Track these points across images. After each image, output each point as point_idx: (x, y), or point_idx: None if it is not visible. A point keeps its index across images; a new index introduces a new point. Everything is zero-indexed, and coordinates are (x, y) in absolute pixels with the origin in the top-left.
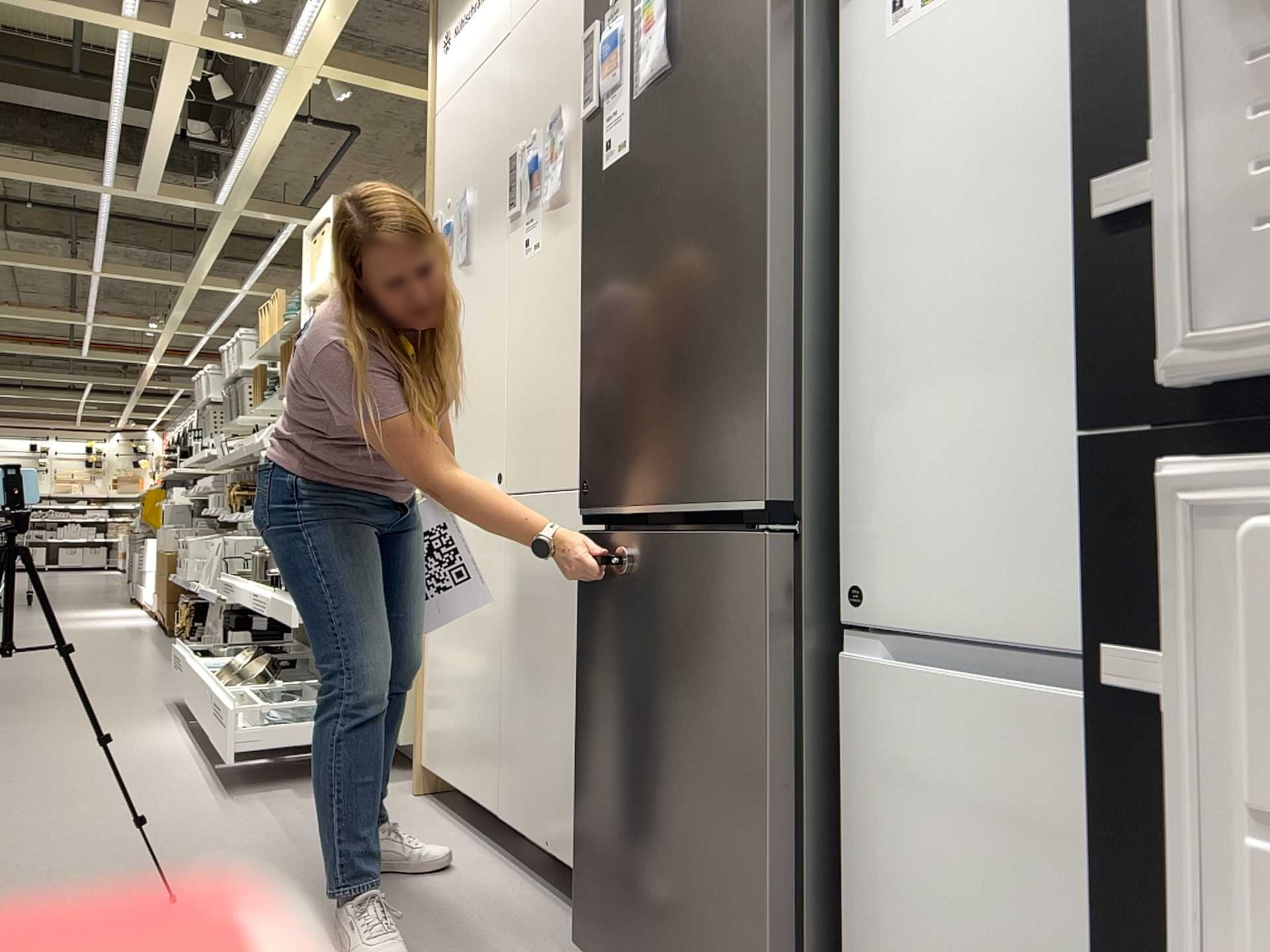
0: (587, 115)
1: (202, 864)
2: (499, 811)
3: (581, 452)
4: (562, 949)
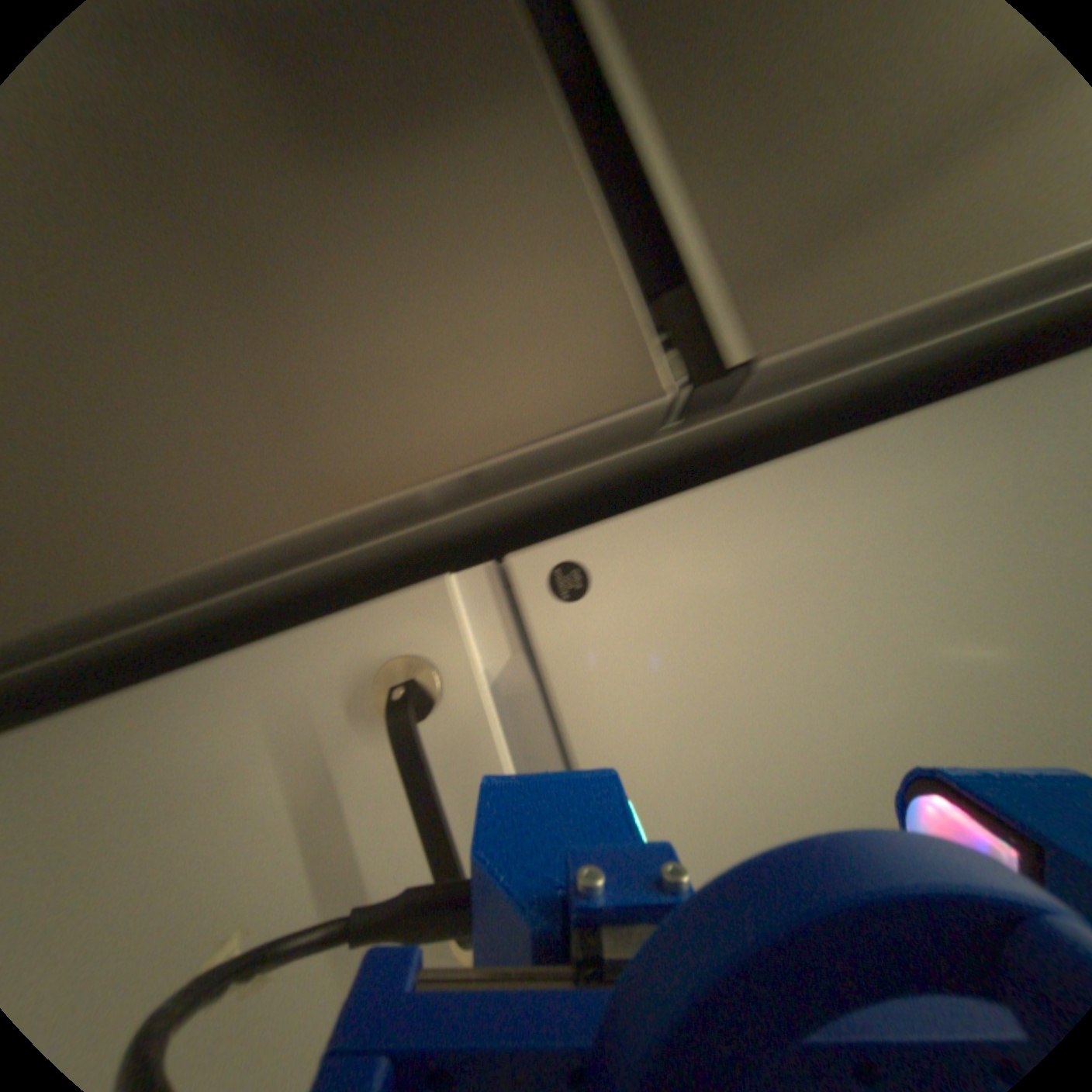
0: None
1: None
2: None
3: None
4: None
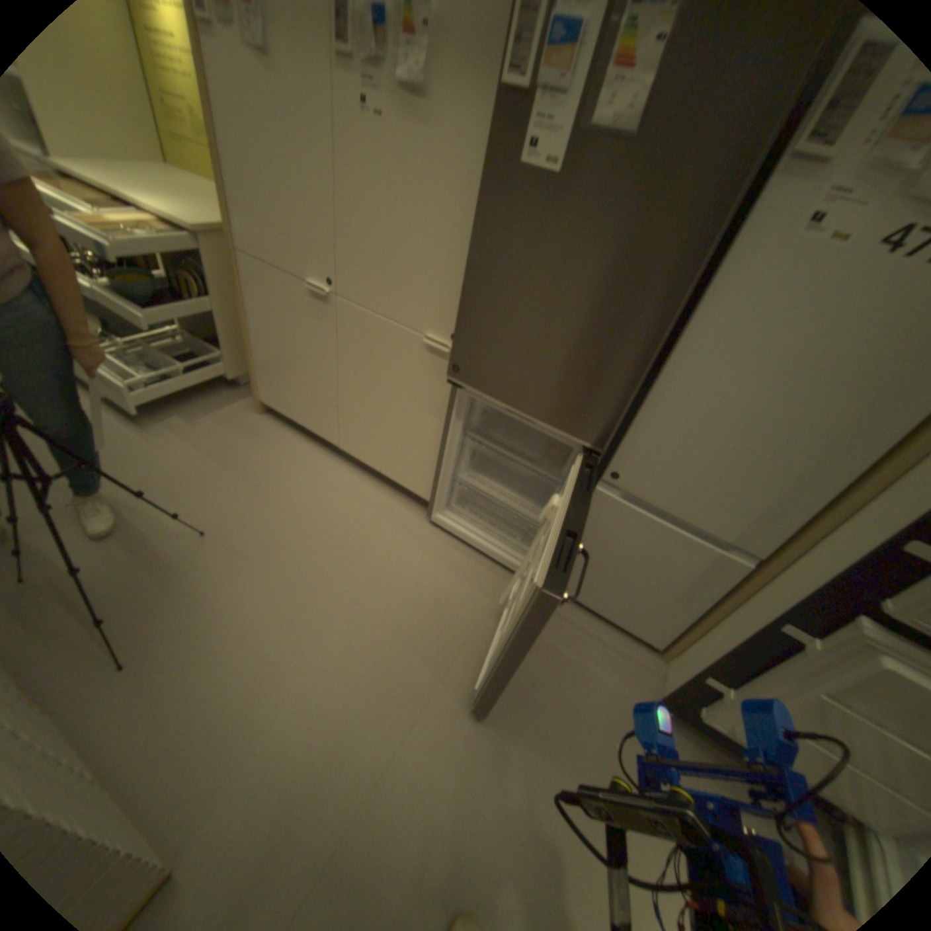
0: (511, 80)
1: (185, 494)
2: (338, 444)
3: (453, 343)
4: (407, 518)
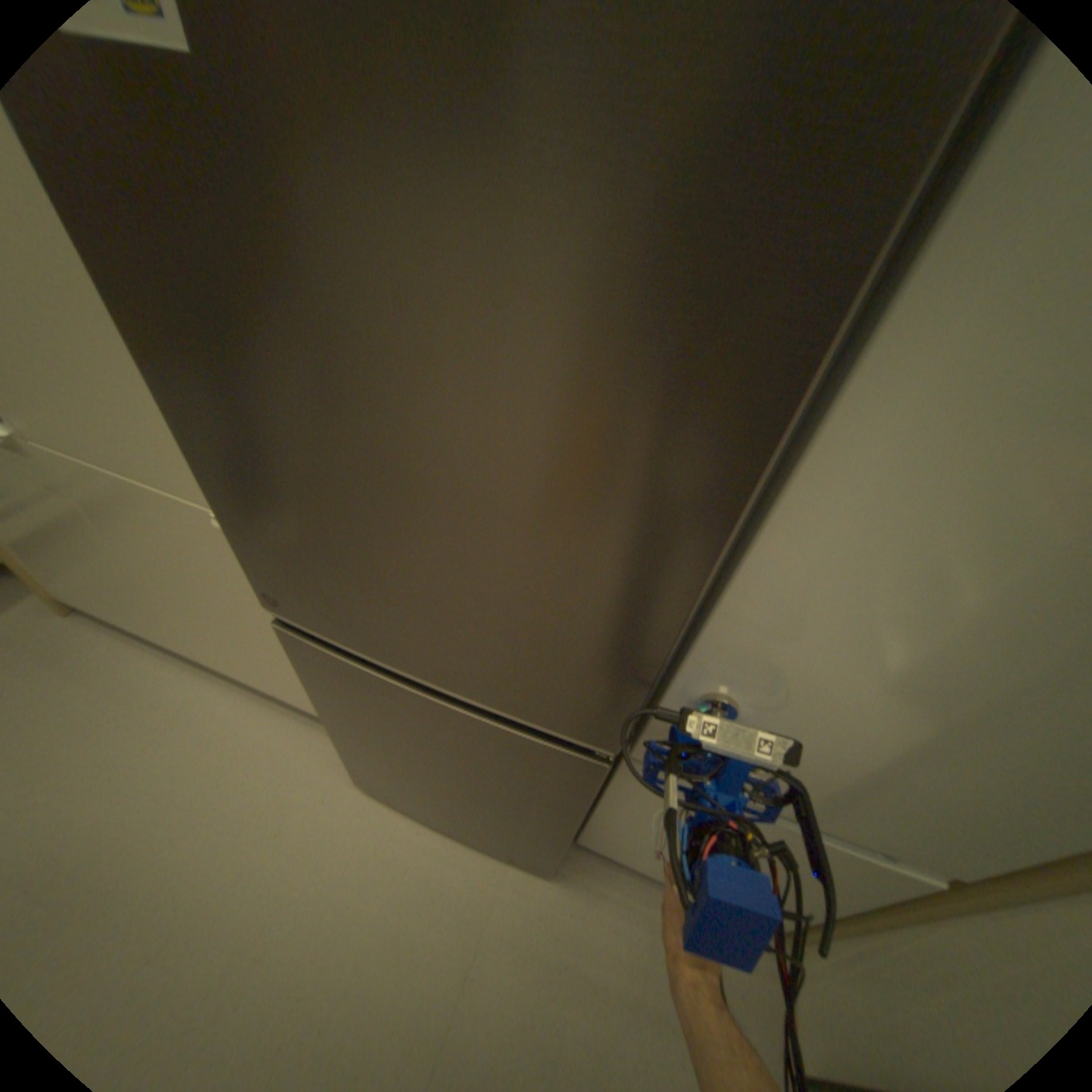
0: None
1: None
2: (196, 658)
3: (237, 552)
4: (333, 769)
